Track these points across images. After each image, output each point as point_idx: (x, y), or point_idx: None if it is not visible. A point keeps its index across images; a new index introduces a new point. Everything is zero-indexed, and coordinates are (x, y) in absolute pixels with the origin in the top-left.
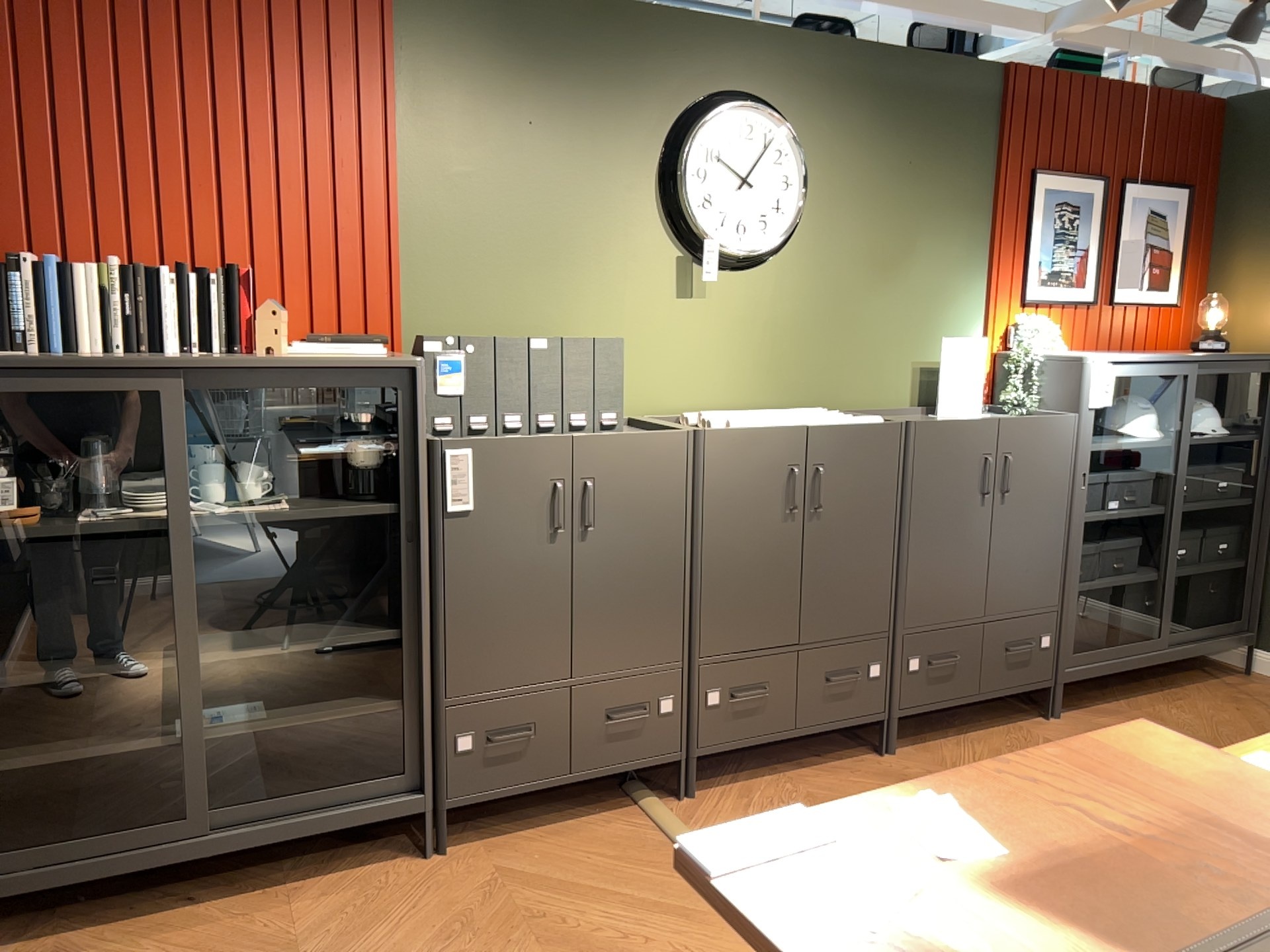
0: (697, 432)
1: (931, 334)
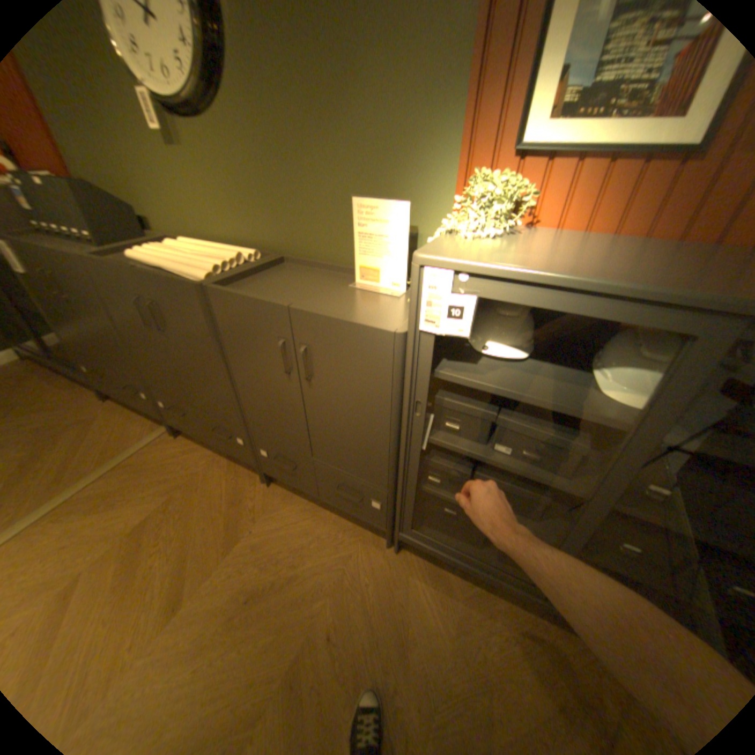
0: (91, 256)
1: (382, 191)
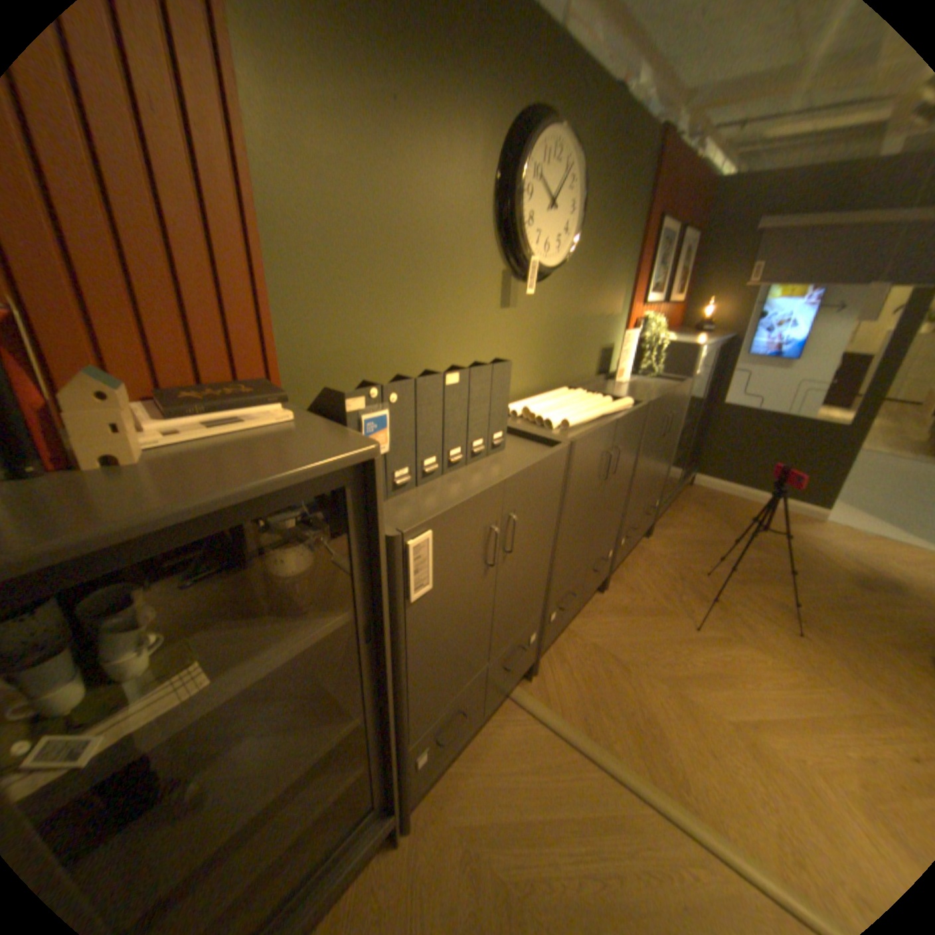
0: (565, 441)
1: (609, 326)
